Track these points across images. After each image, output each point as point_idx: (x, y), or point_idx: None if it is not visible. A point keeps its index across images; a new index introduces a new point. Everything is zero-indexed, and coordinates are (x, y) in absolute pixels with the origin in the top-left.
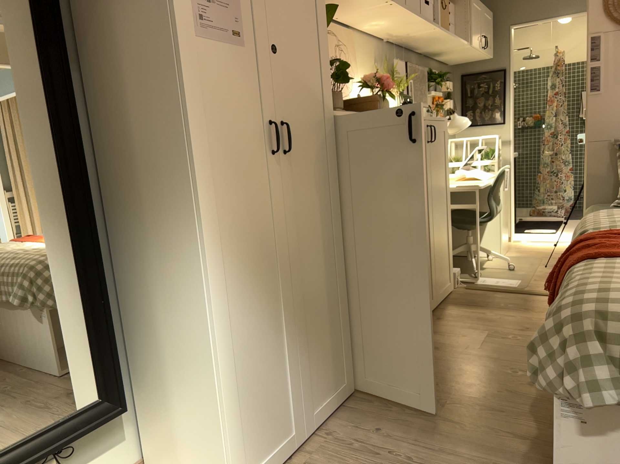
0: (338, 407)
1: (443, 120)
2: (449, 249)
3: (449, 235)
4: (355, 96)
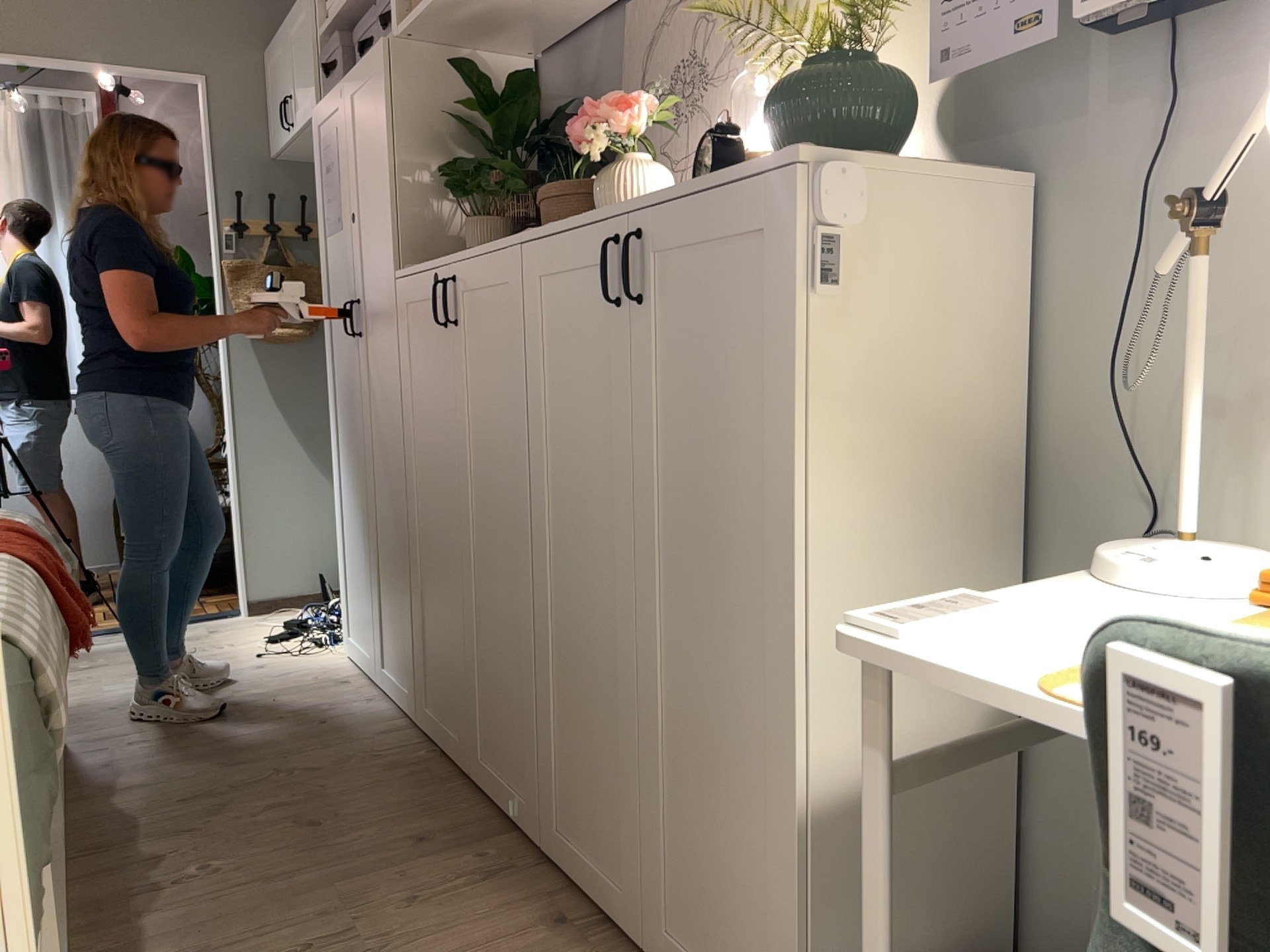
0: (404, 716)
1: (778, 175)
2: (793, 905)
3: (799, 834)
4: (687, 161)
